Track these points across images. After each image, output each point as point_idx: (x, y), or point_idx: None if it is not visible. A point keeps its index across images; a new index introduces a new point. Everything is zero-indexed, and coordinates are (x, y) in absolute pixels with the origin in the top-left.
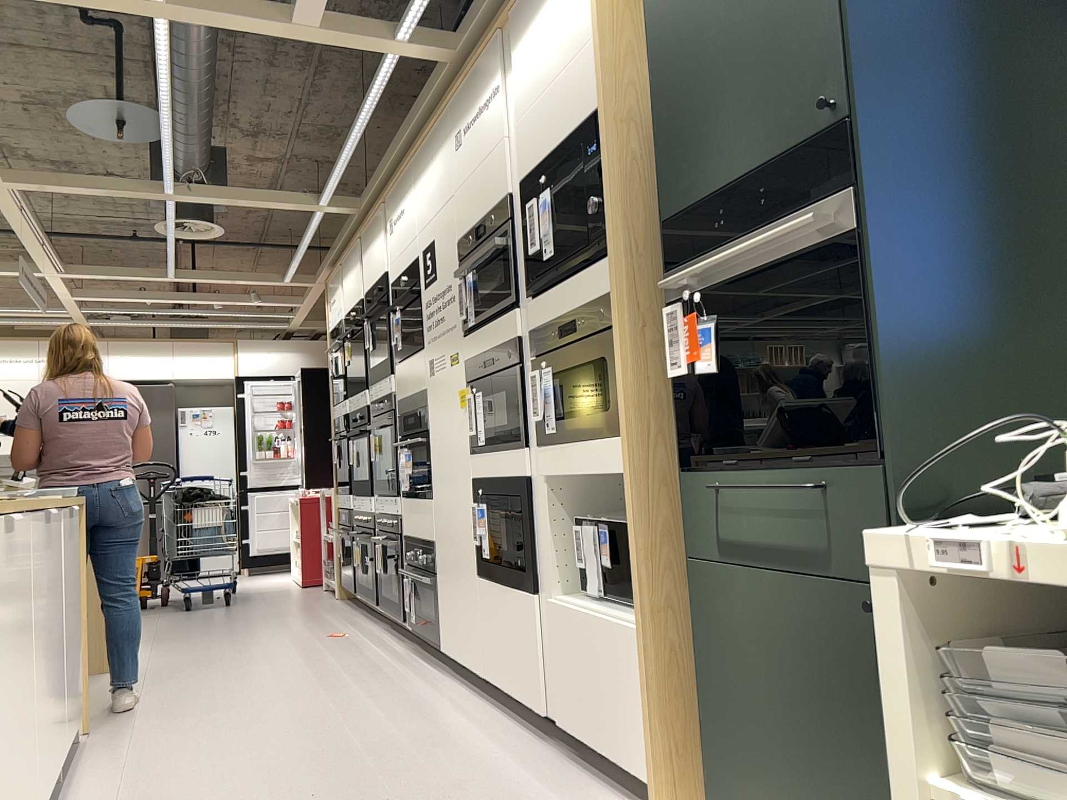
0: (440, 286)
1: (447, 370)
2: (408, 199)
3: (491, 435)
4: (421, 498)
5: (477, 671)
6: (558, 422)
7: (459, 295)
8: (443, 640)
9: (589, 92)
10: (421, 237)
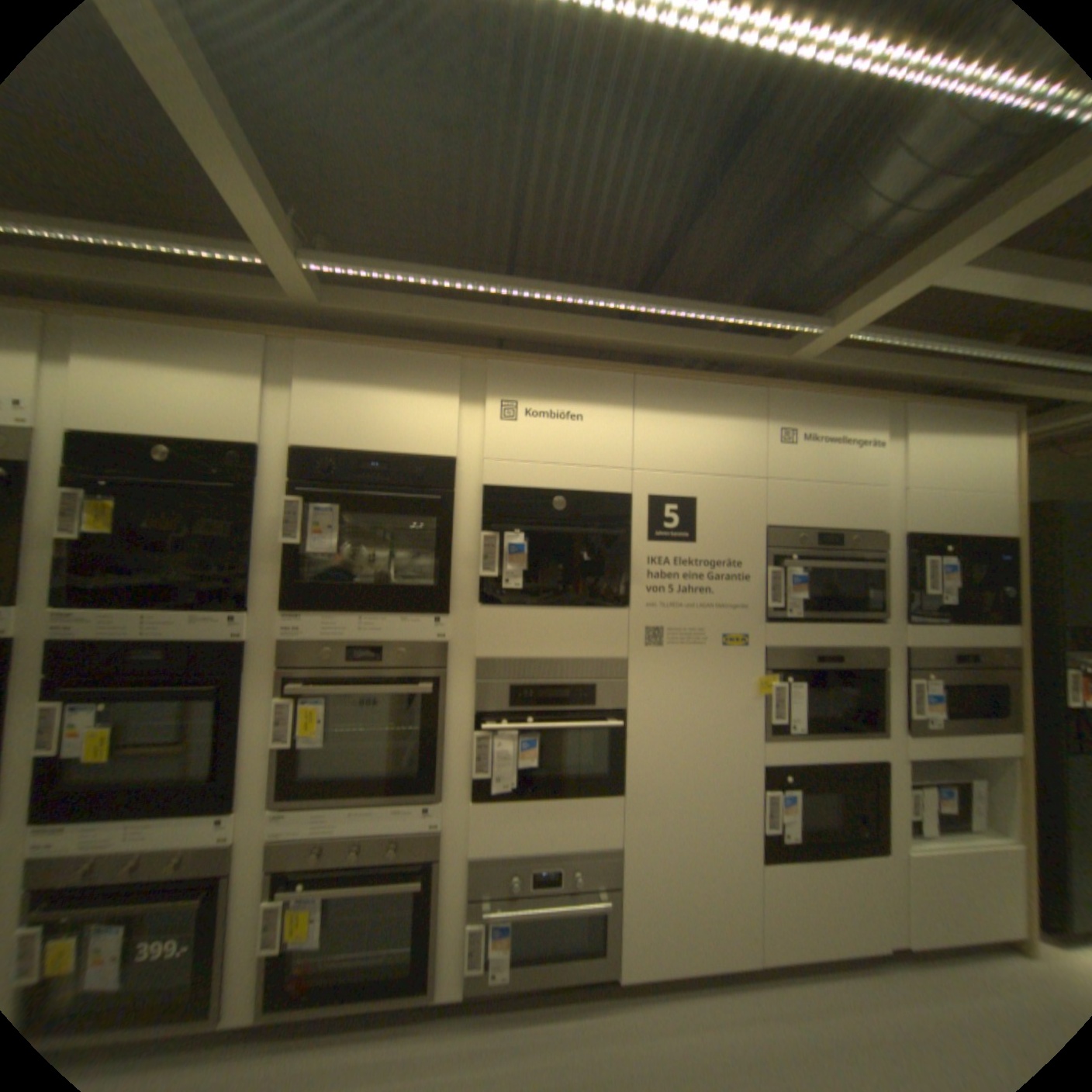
0: (707, 554)
1: (713, 647)
2: (608, 414)
3: (822, 724)
4: (577, 797)
5: (743, 966)
6: (946, 721)
7: (767, 580)
8: (630, 967)
9: (1006, 522)
10: (650, 478)
